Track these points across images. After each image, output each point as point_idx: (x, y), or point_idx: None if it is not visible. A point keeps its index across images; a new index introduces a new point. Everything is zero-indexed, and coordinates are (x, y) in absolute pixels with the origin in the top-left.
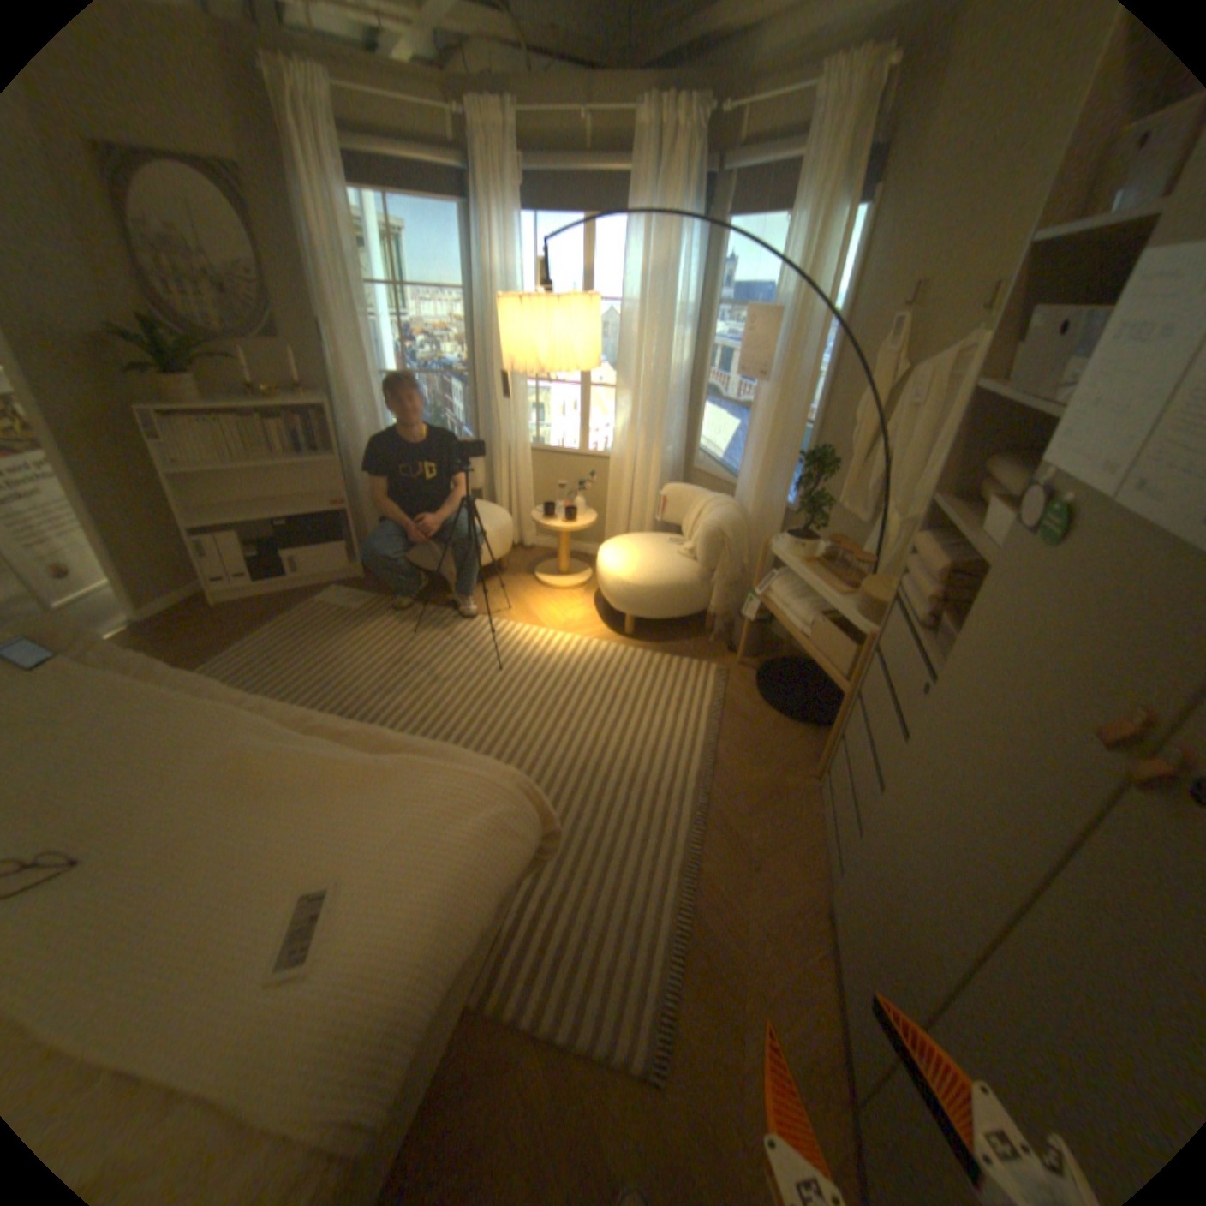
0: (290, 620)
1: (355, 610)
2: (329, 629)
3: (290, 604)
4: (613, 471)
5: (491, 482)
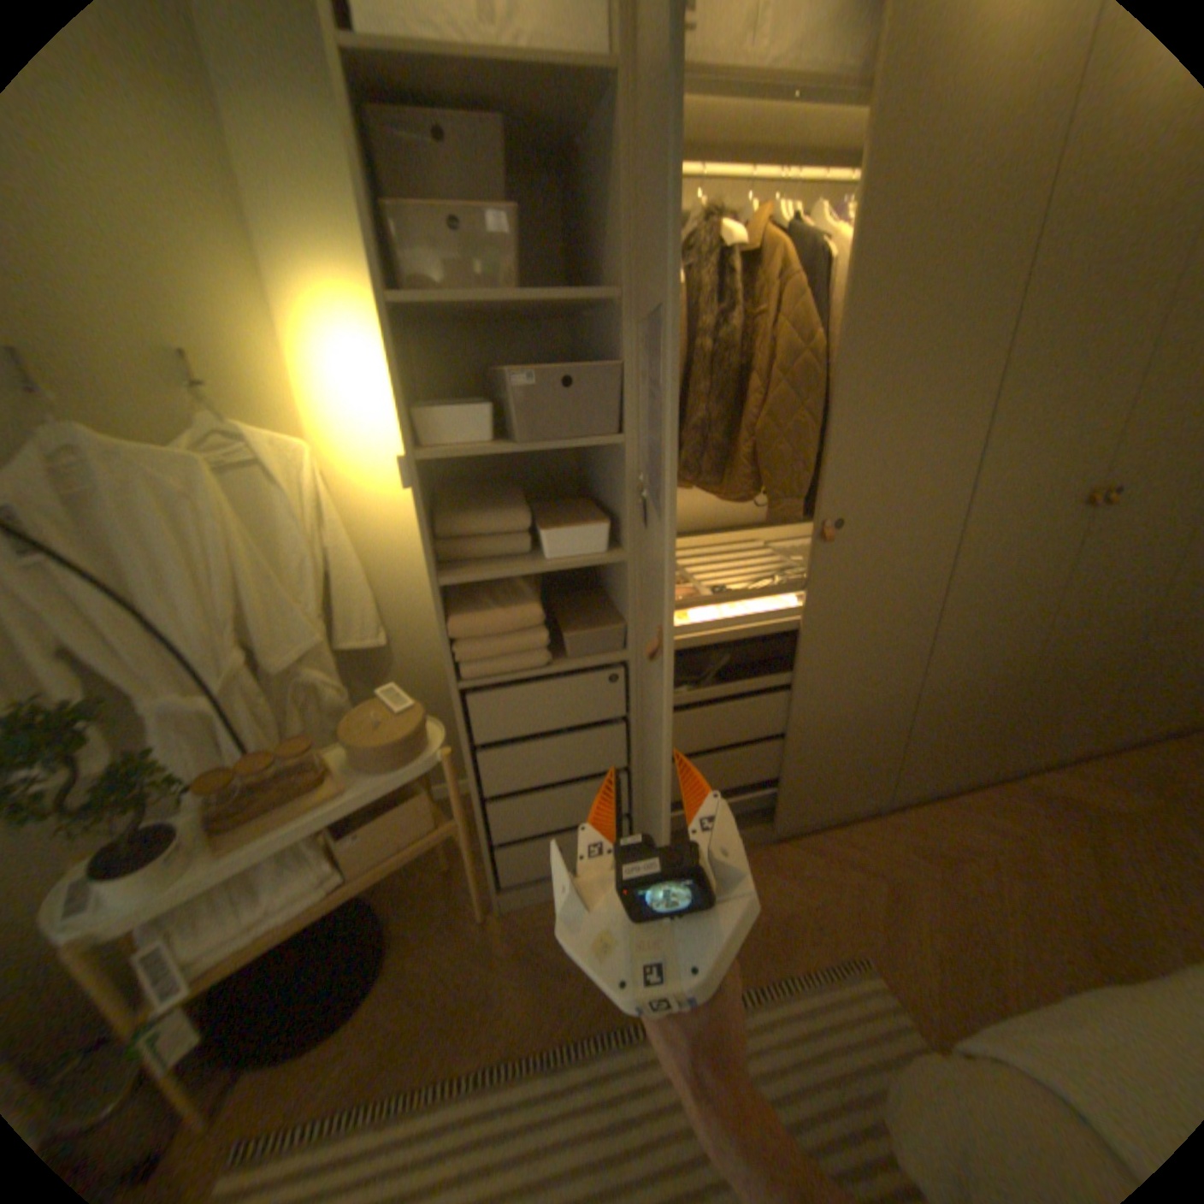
0: None
1: None
2: None
3: None
4: None
5: None
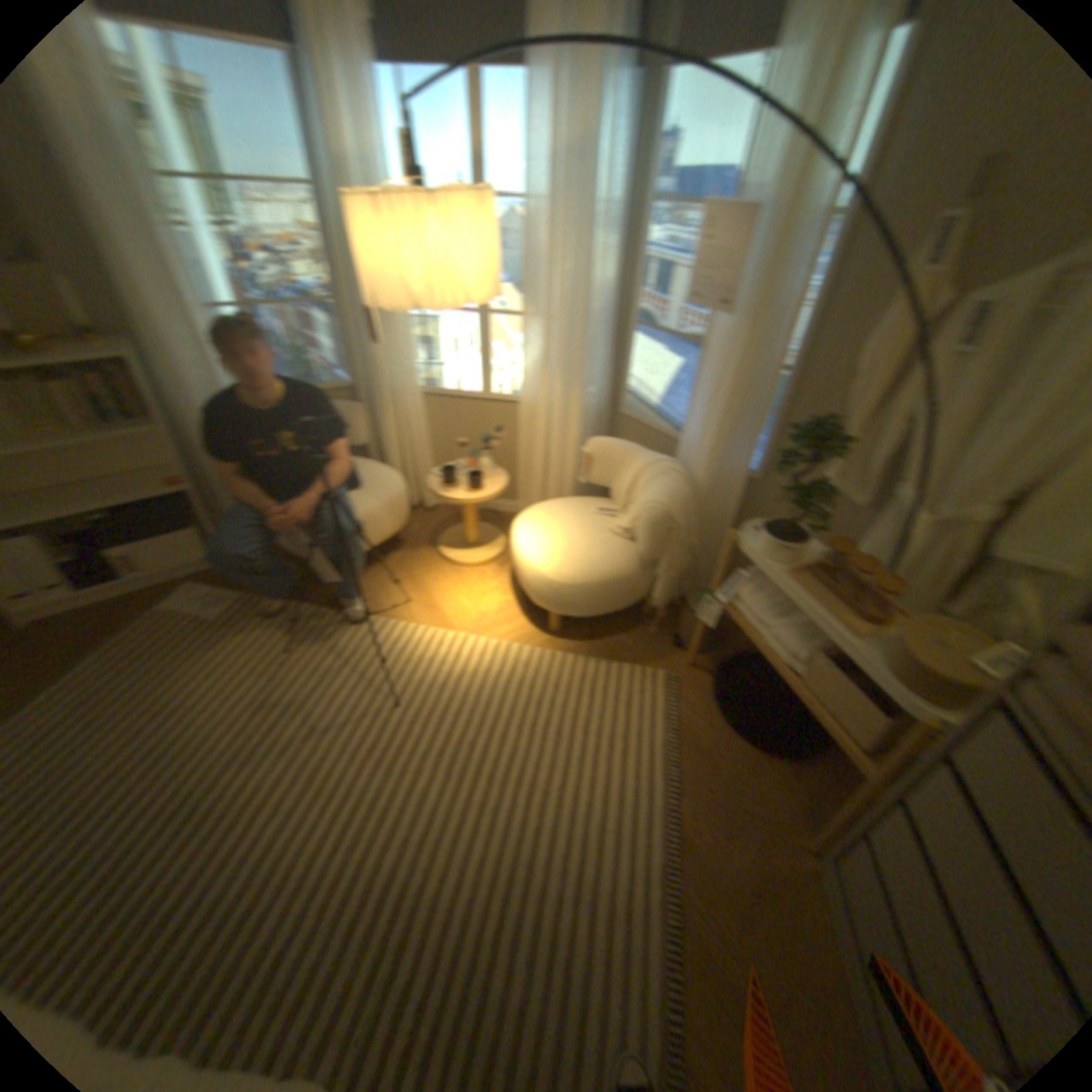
0: (117, 645)
1: (206, 621)
2: (168, 655)
3: (121, 616)
4: (520, 416)
5: (373, 433)
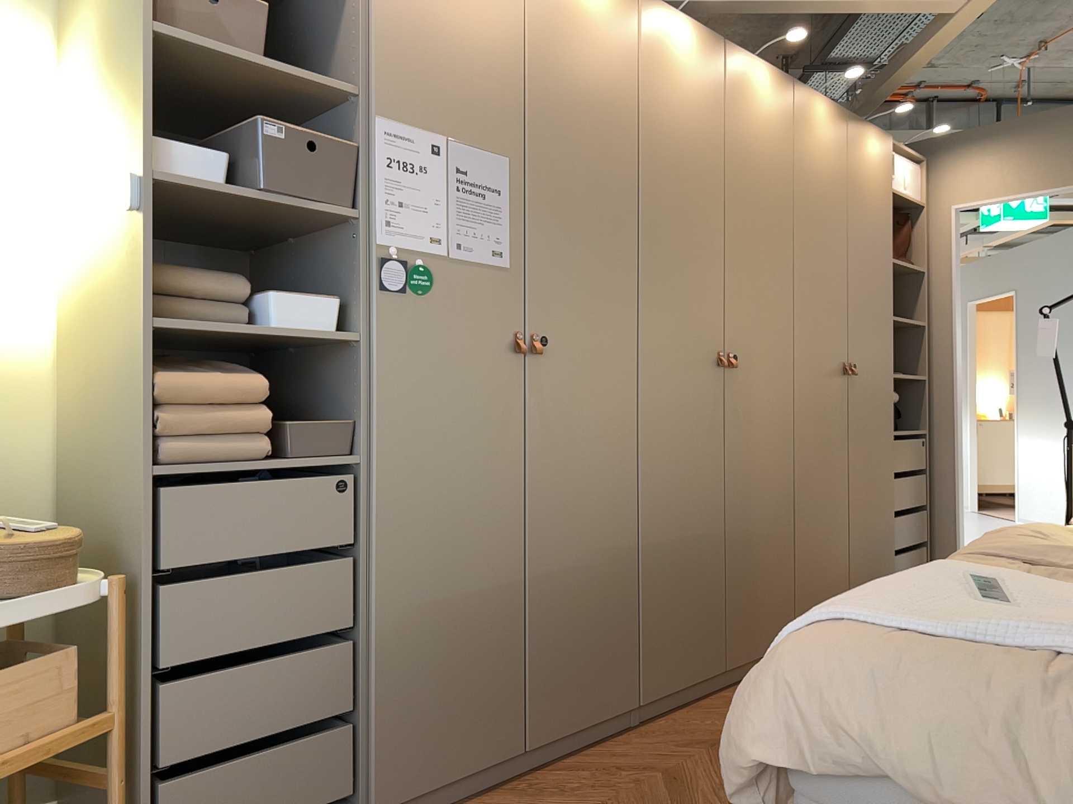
0: None
1: None
2: None
3: None
4: None
5: None
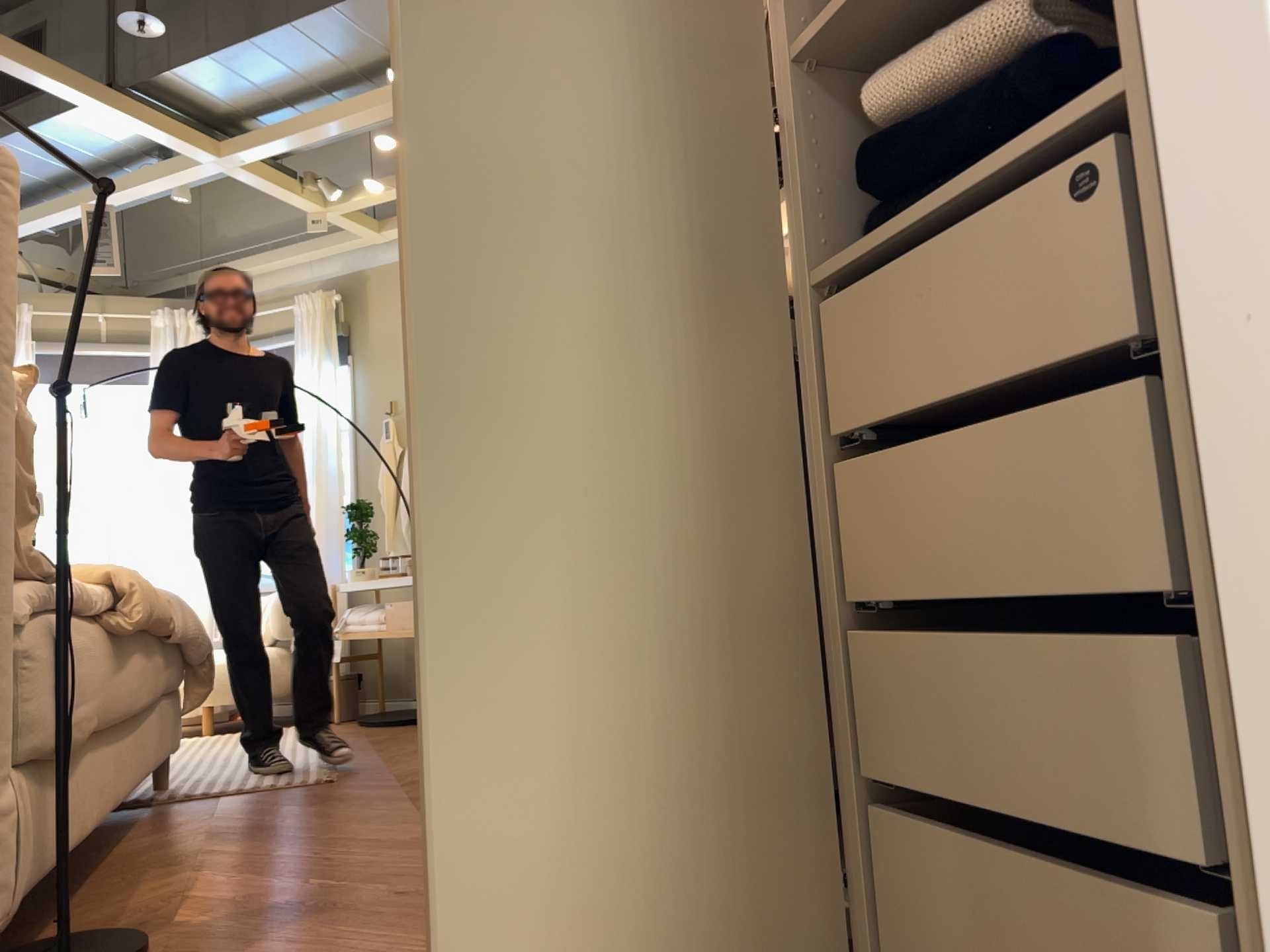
0: None
1: None
2: None
3: None
4: None
5: None
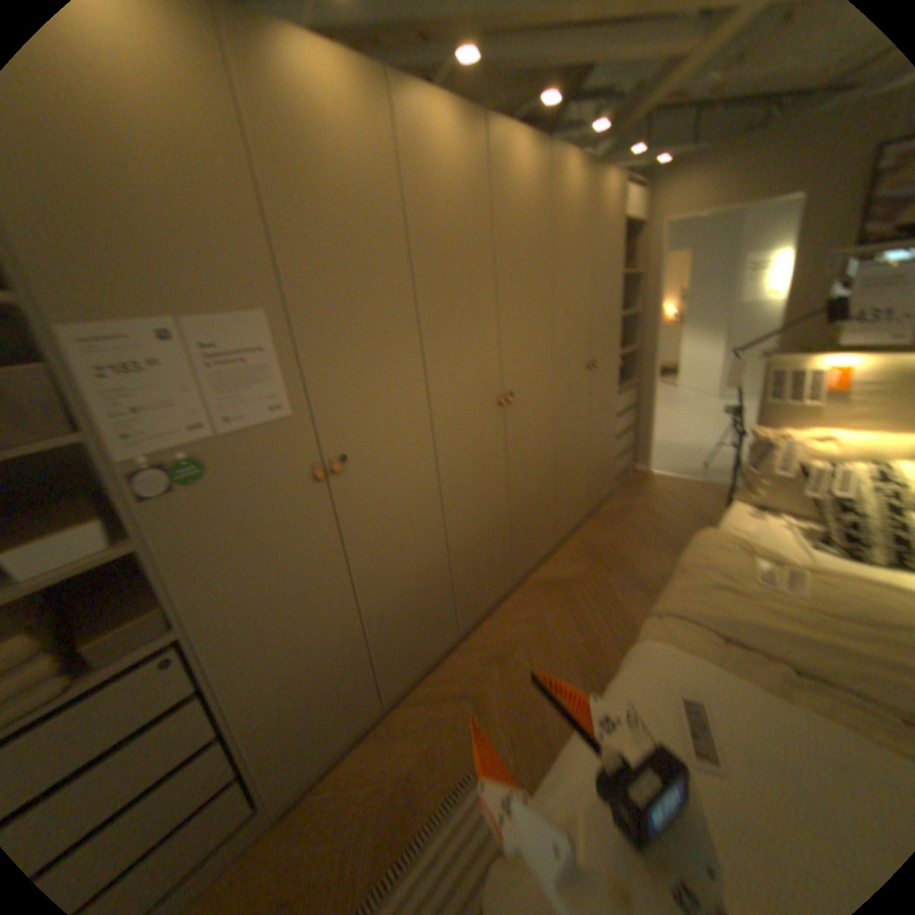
0: None
1: None
2: None
3: None
4: None
5: None
